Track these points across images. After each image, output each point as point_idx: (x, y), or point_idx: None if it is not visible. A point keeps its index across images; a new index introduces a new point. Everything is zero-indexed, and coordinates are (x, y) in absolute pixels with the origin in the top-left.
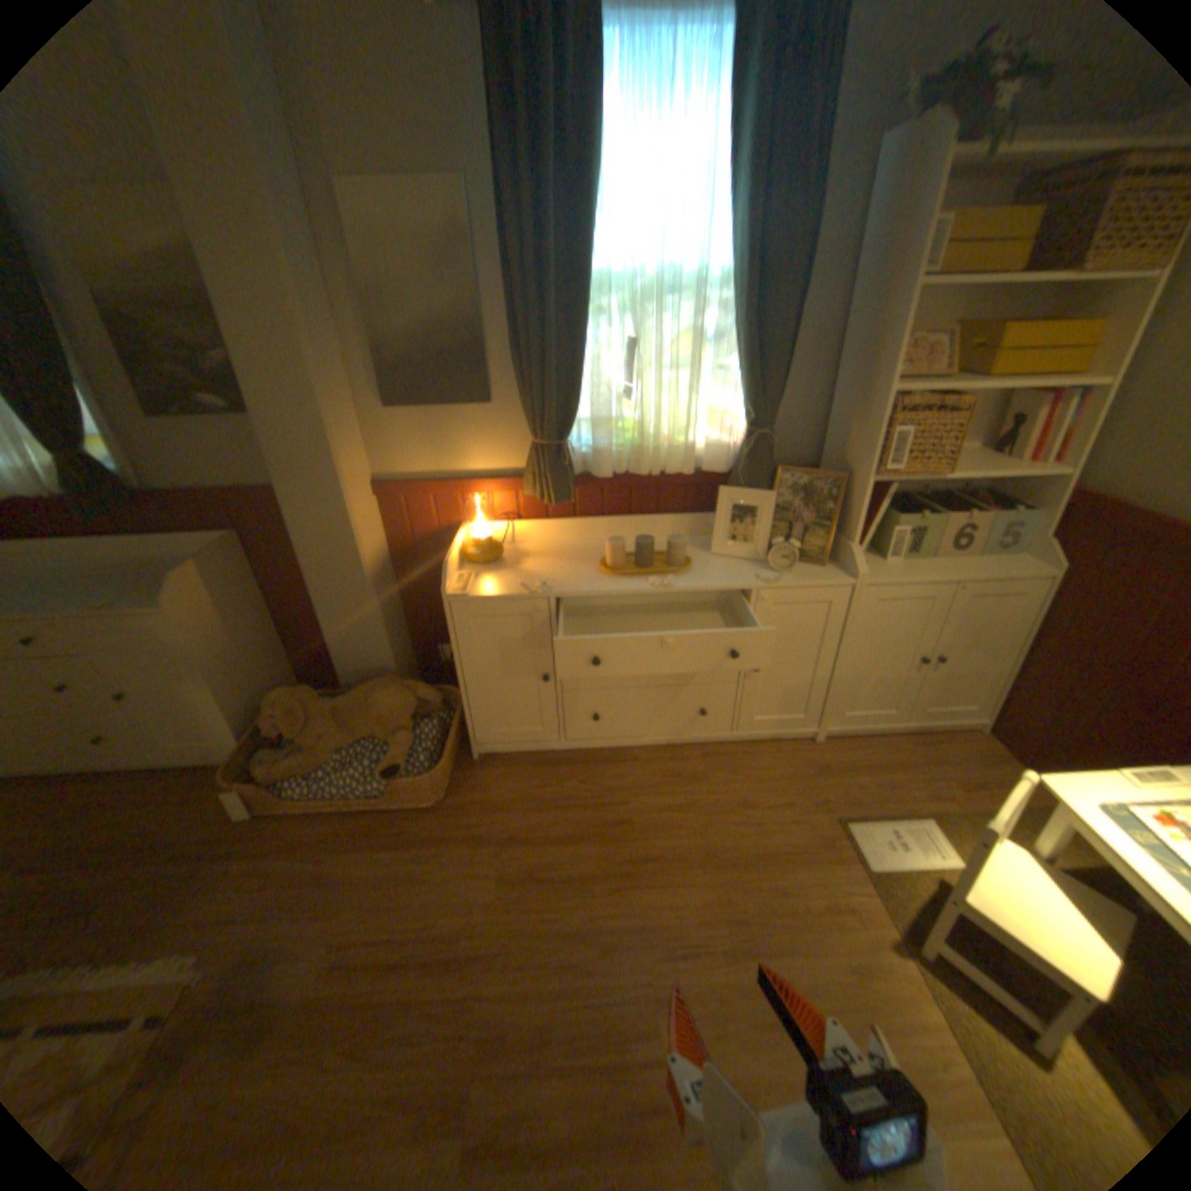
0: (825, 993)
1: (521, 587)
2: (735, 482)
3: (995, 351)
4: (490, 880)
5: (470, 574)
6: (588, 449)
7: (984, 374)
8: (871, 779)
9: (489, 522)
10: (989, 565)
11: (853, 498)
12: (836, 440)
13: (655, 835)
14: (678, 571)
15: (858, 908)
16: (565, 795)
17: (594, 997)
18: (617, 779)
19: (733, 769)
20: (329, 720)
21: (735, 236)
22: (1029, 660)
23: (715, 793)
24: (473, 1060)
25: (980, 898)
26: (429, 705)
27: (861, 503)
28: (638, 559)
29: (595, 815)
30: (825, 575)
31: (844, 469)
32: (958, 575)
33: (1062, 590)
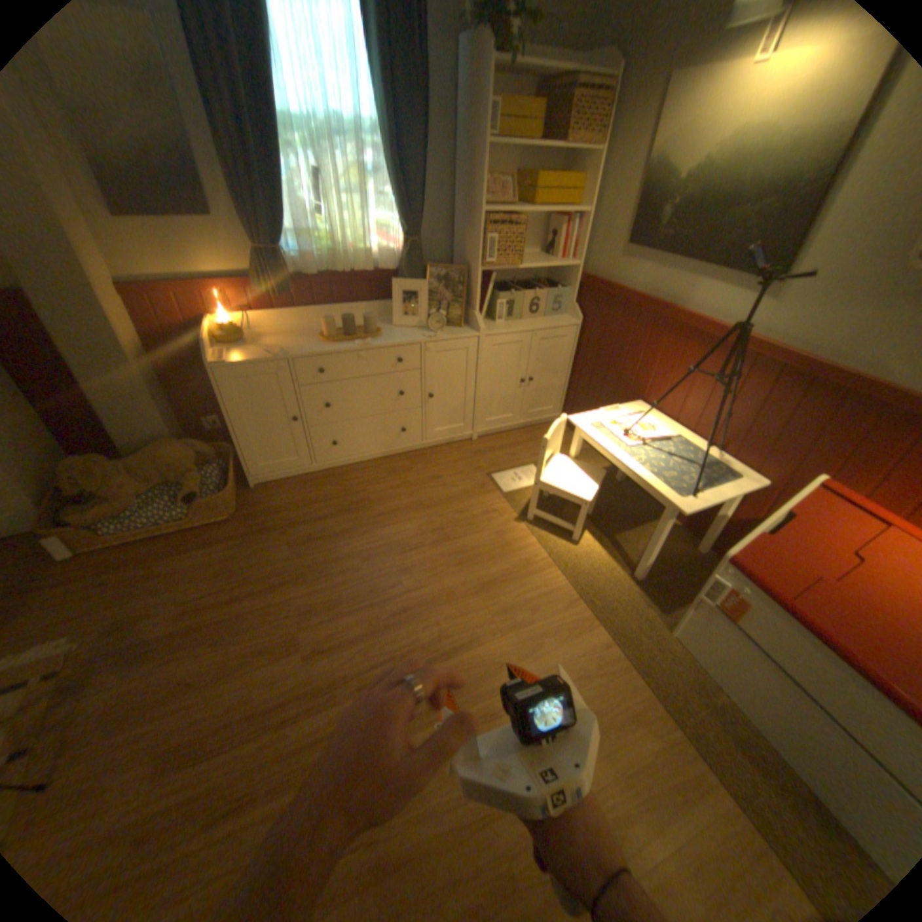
0: (482, 545)
1: (265, 354)
2: (401, 276)
3: (534, 190)
4: (282, 546)
5: (222, 350)
6: (295, 254)
7: (532, 204)
8: (501, 453)
9: (227, 312)
10: (547, 322)
11: (472, 283)
12: (459, 247)
13: (385, 502)
14: (373, 336)
15: (496, 509)
16: (322, 494)
17: (362, 579)
18: (355, 480)
19: (426, 462)
20: (123, 475)
21: (376, 97)
22: (571, 375)
23: (417, 475)
24: (296, 624)
25: (545, 478)
26: (205, 457)
27: (476, 285)
28: (345, 332)
29: (344, 501)
30: (462, 332)
31: (465, 265)
32: (531, 327)
33: (580, 332)
